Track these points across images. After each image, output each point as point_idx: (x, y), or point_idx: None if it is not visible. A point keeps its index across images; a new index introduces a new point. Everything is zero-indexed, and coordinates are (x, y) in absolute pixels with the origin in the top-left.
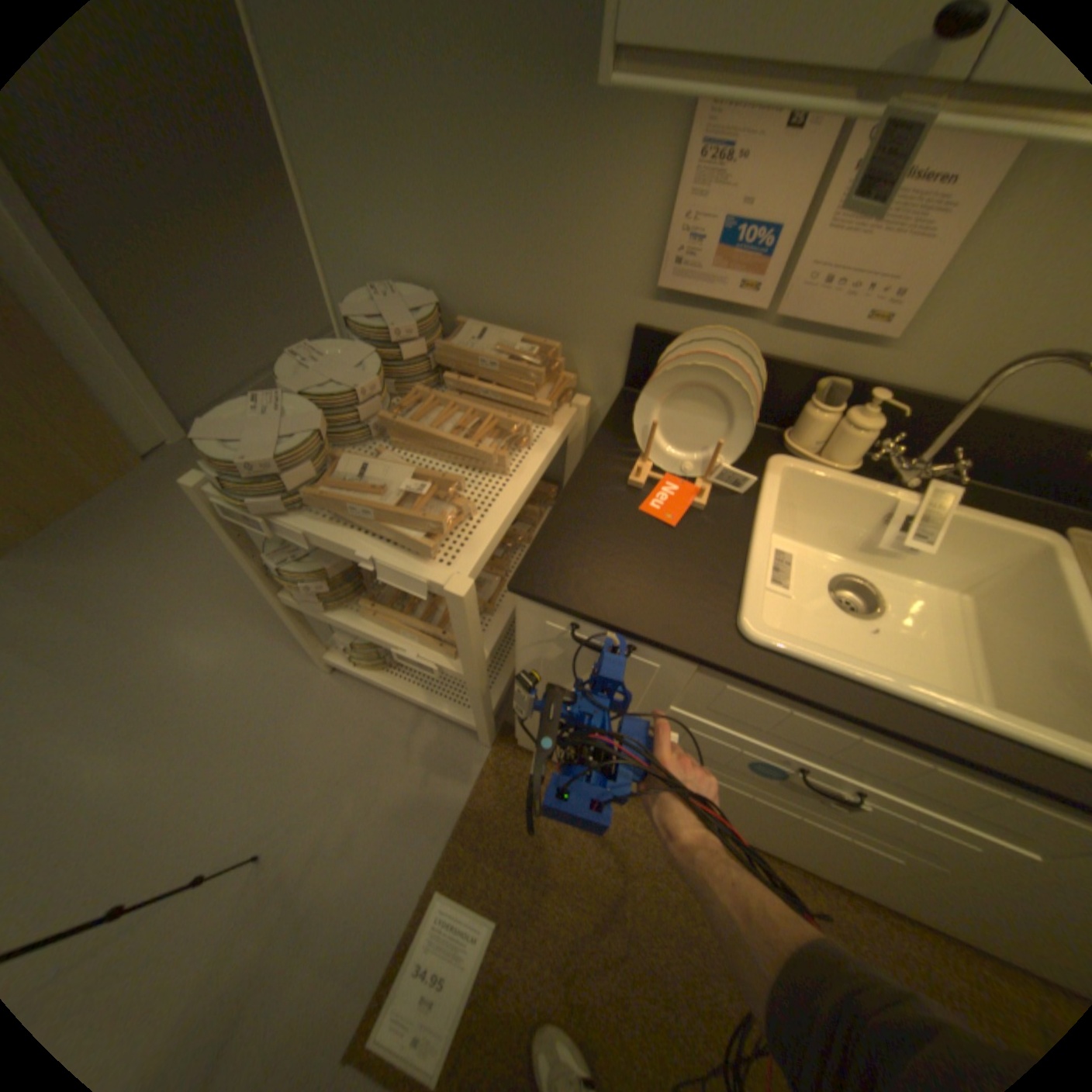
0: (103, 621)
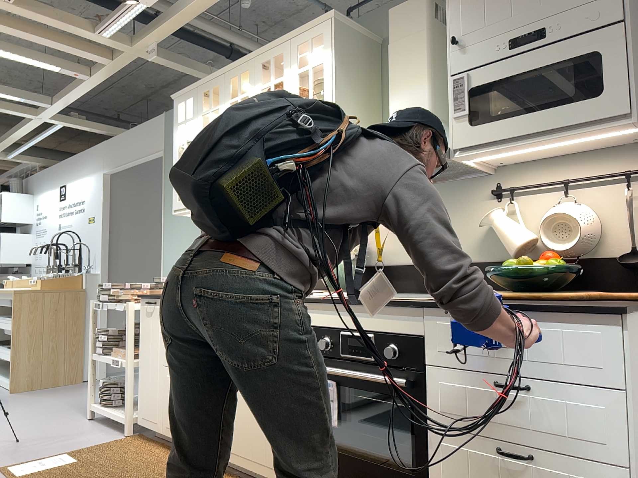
0: (28, 404)
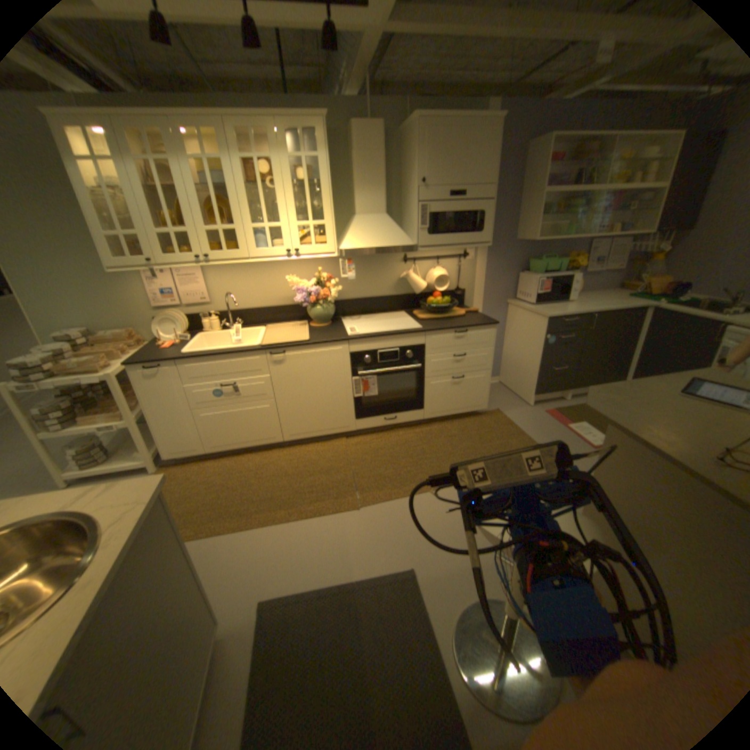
0: None
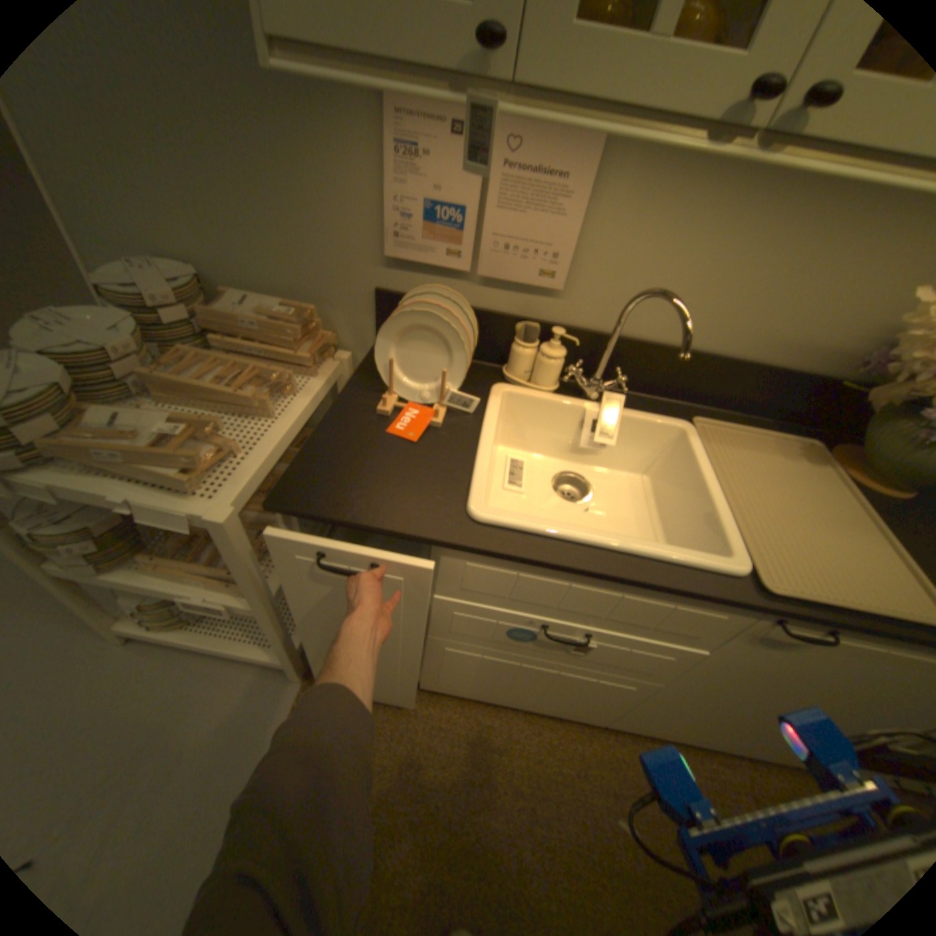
0: None
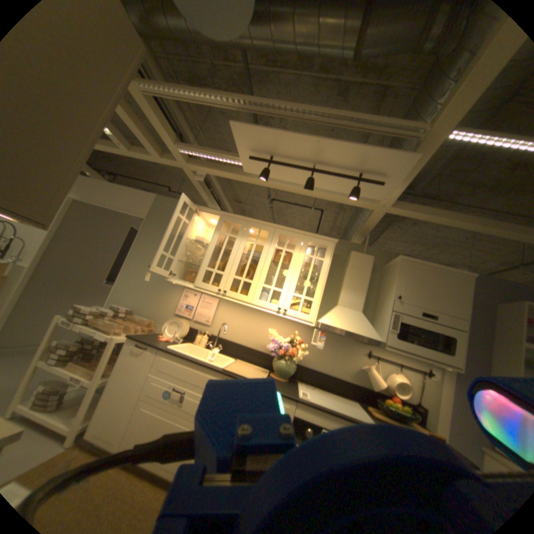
0: None
